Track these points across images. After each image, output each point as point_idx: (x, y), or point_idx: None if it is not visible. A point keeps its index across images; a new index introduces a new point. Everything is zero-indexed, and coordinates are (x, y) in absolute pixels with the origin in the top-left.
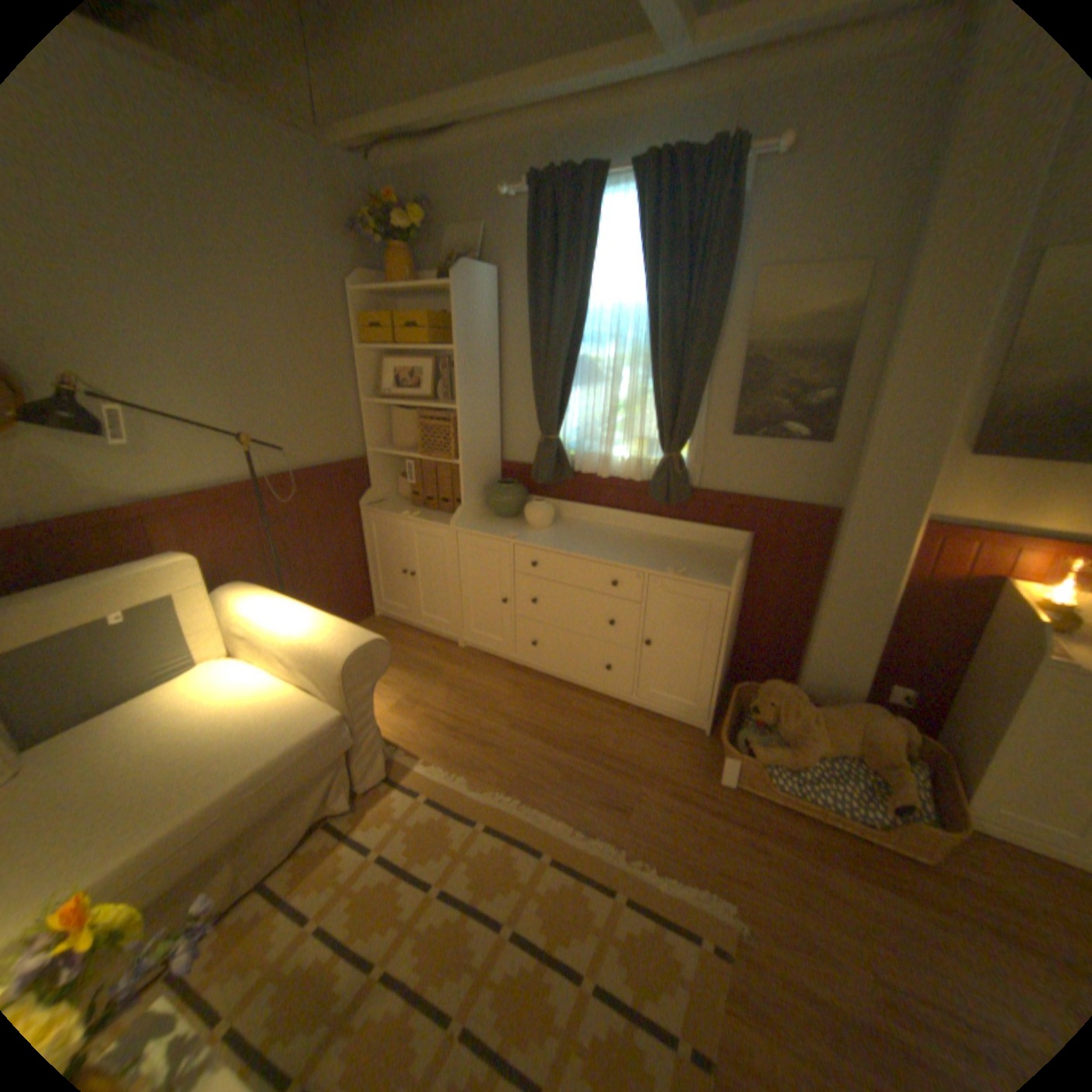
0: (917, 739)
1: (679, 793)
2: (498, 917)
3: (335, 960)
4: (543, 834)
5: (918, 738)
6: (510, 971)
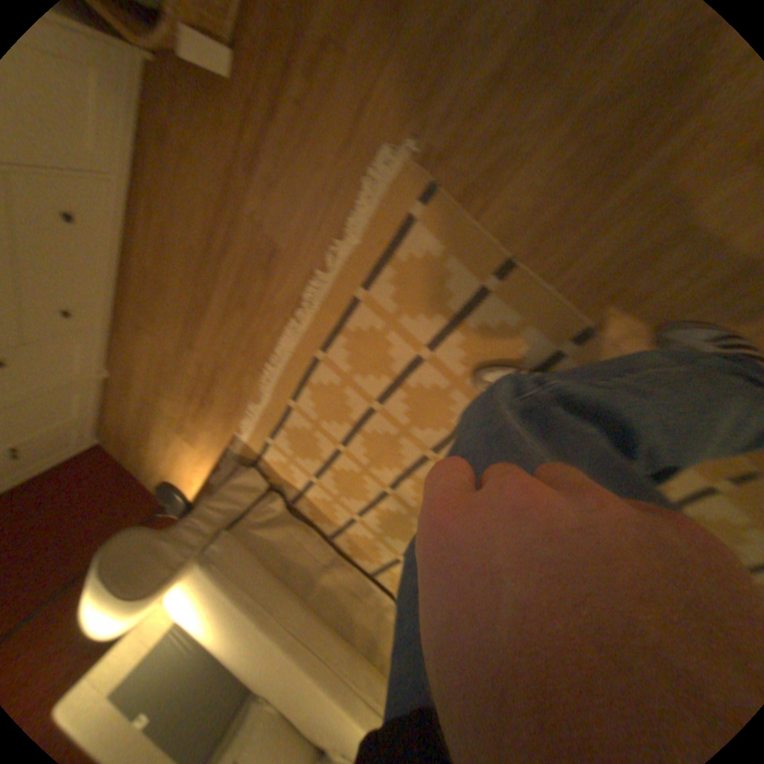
0: None
1: (241, 153)
2: (360, 405)
3: (373, 506)
4: (293, 348)
5: None
6: (398, 407)
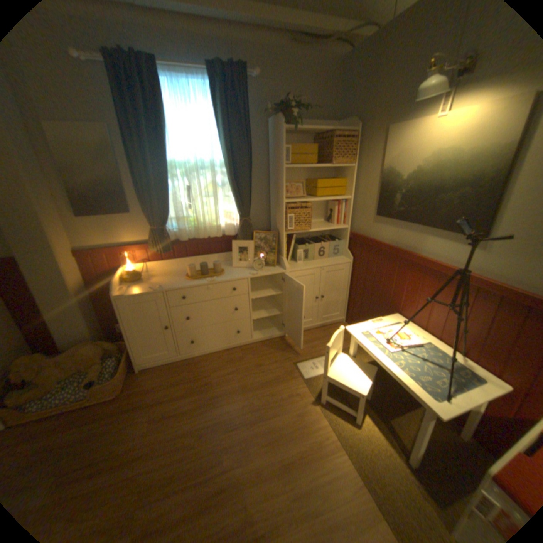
0: (108, 346)
1: None
2: None
3: None
4: None
5: (109, 345)
6: None
